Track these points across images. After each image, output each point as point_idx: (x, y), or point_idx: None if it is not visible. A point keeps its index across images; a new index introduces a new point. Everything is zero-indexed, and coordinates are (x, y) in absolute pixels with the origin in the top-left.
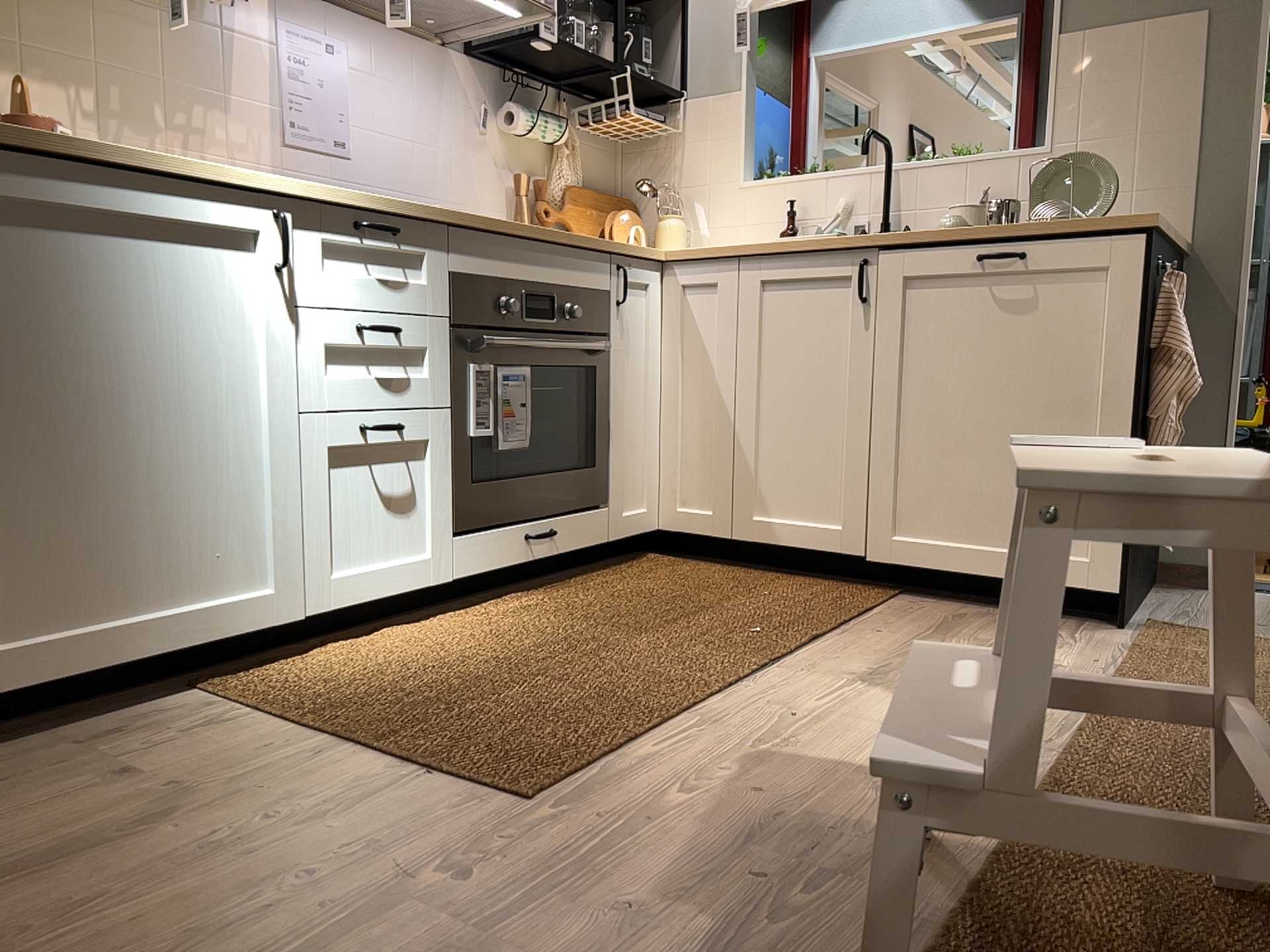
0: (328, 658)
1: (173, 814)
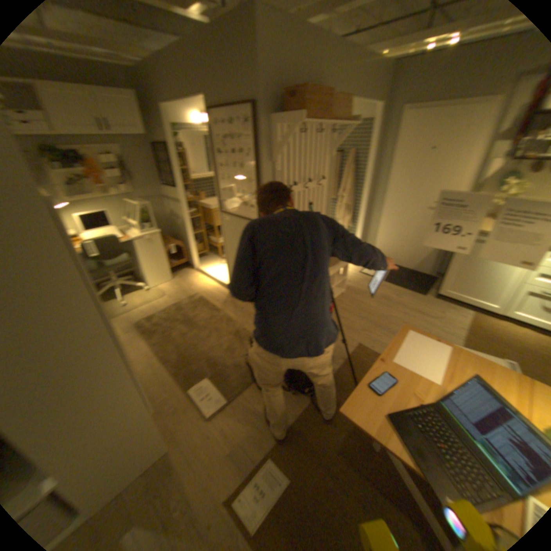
0: (505, 325)
1: (437, 320)
